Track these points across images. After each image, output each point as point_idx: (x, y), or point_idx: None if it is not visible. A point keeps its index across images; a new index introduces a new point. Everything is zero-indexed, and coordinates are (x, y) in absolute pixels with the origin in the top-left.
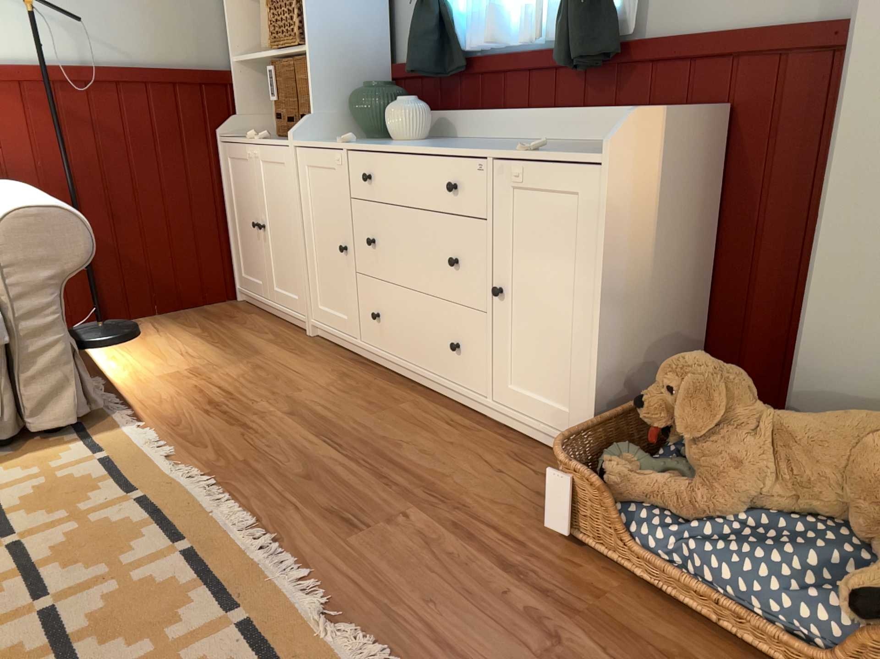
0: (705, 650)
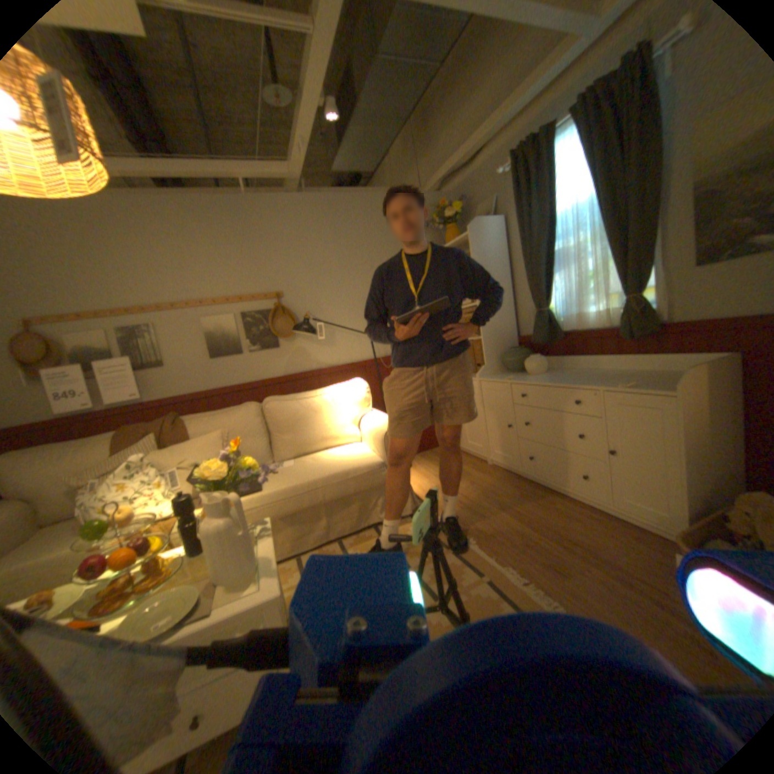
0: None
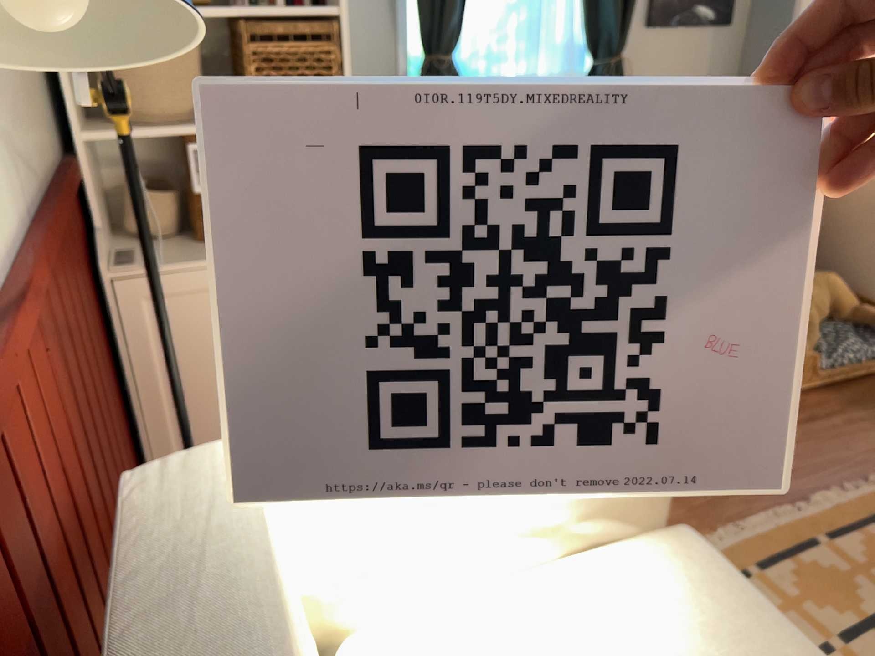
0: (860, 390)
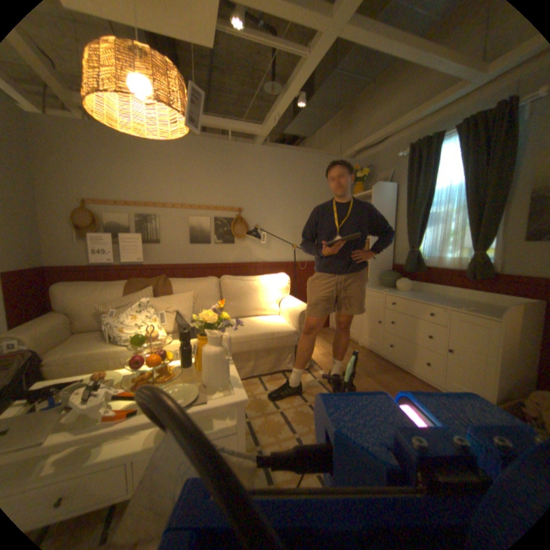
0: None
